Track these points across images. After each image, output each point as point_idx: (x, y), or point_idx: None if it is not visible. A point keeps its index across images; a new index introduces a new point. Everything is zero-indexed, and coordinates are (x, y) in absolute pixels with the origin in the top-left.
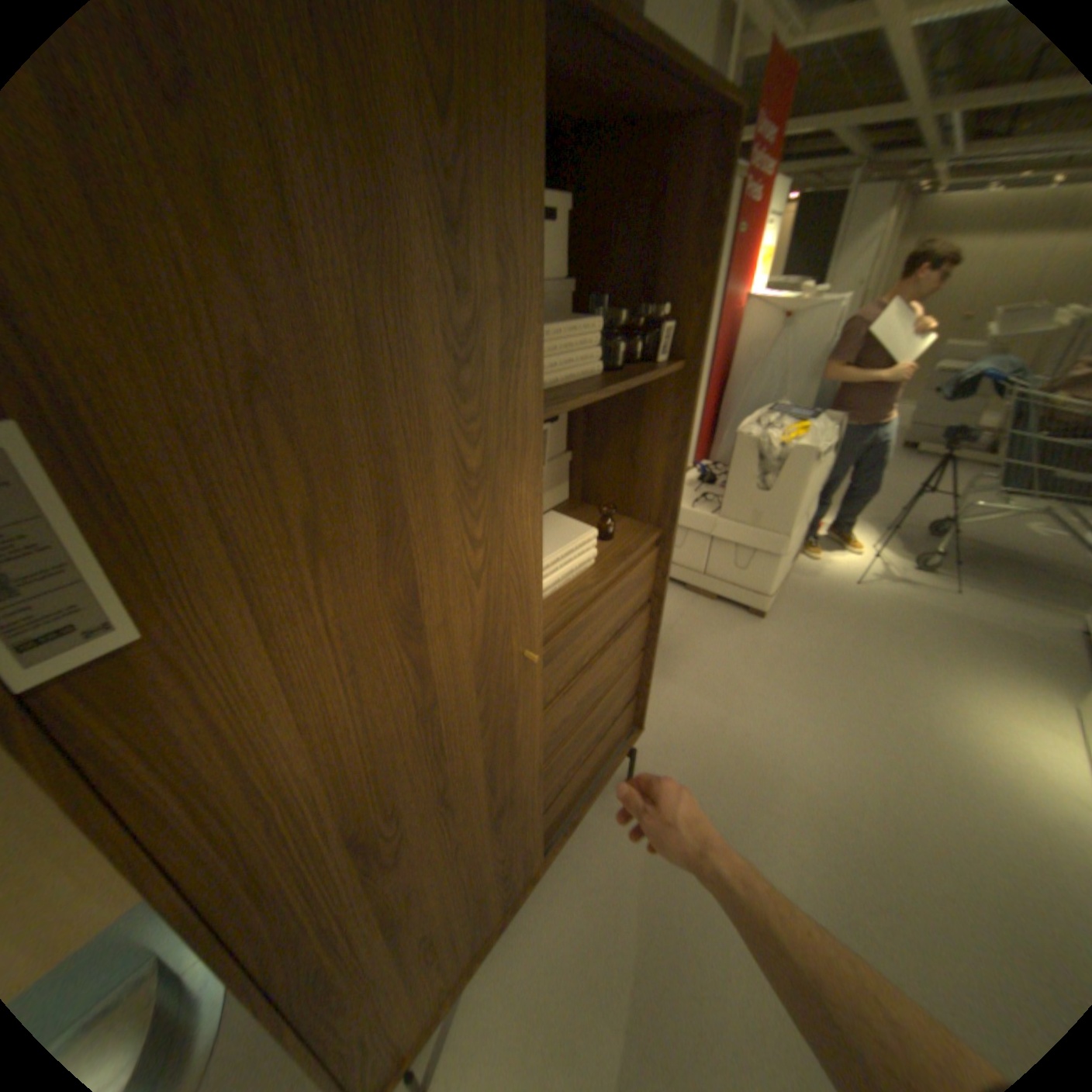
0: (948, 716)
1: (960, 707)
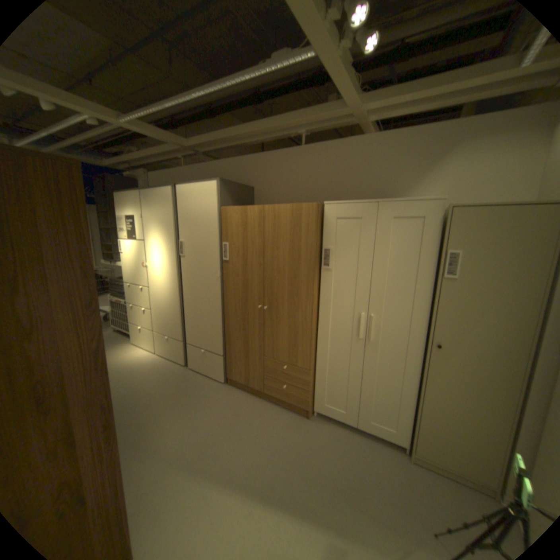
0: (111, 366)
1: (111, 362)
